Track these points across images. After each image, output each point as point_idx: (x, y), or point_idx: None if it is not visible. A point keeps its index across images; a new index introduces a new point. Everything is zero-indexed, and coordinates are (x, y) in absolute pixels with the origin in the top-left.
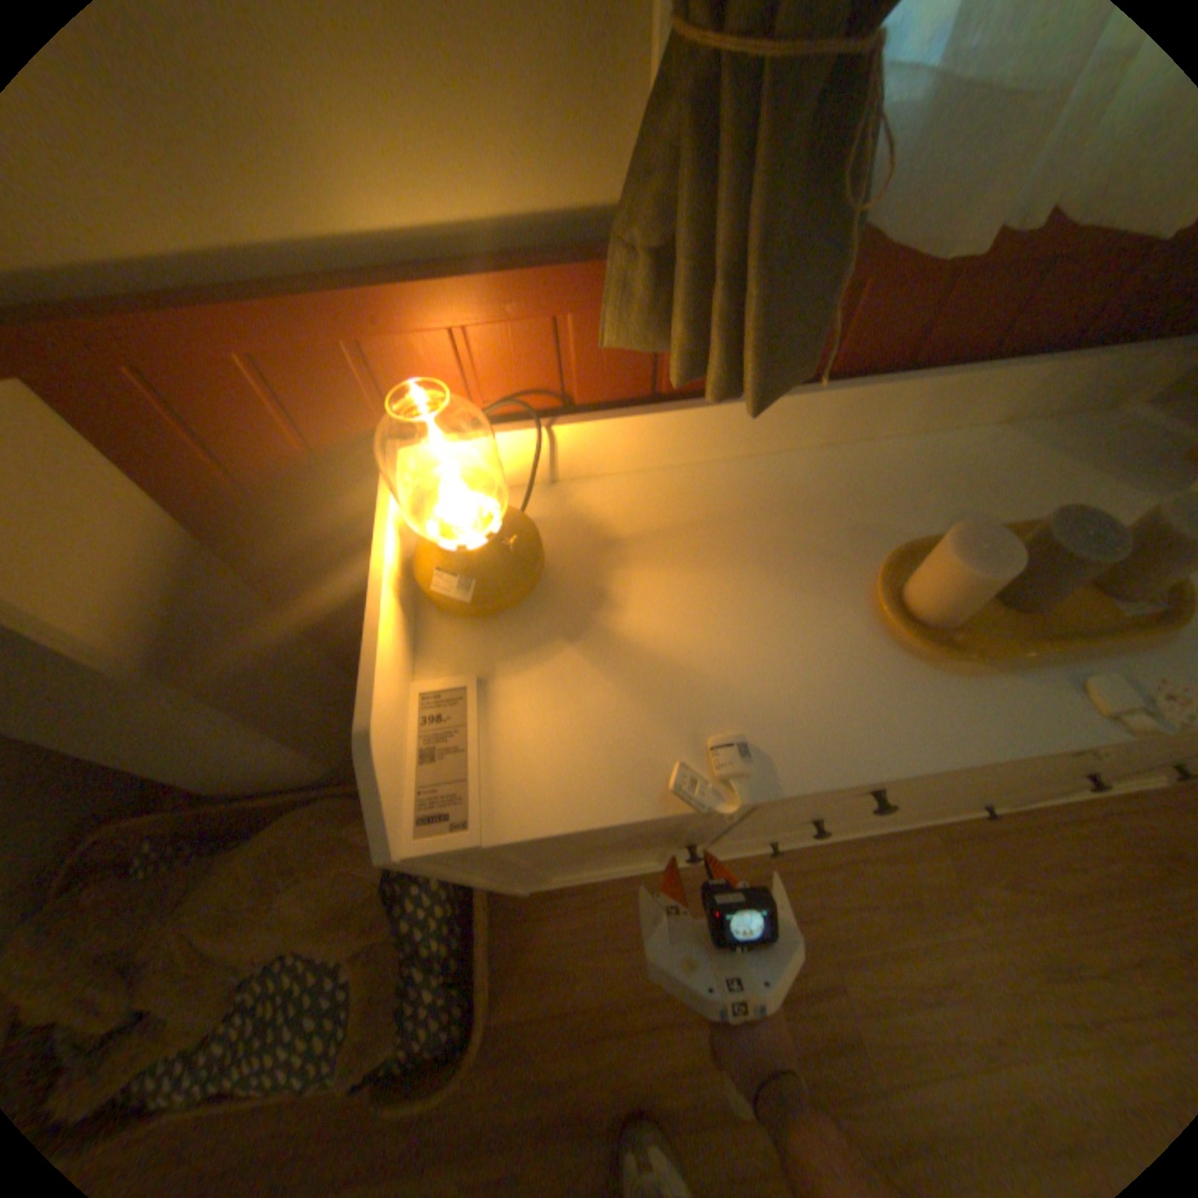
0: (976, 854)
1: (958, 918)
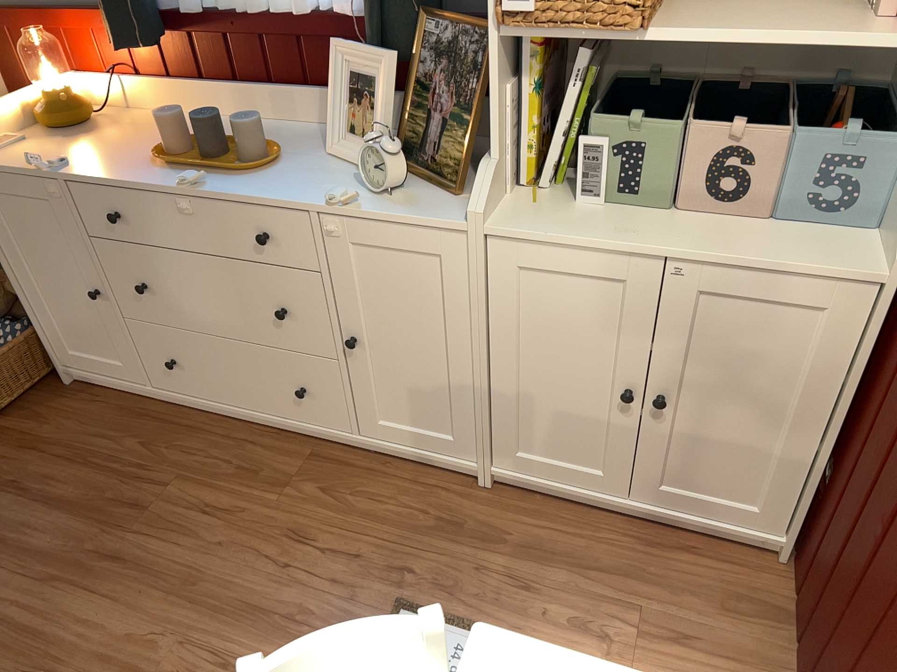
0: (325, 464)
1: (274, 484)
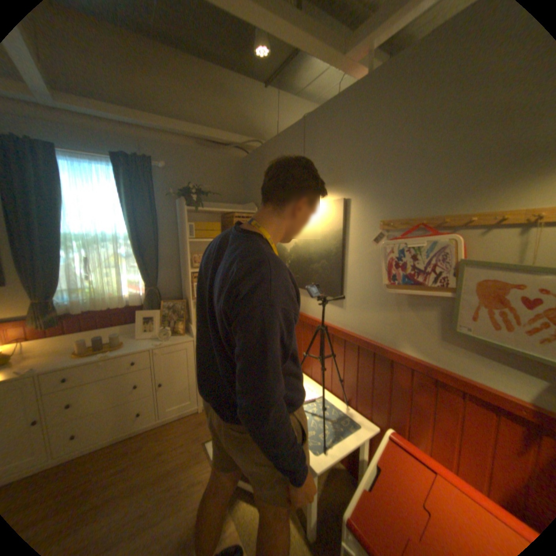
0: (148, 439)
1: (135, 454)
